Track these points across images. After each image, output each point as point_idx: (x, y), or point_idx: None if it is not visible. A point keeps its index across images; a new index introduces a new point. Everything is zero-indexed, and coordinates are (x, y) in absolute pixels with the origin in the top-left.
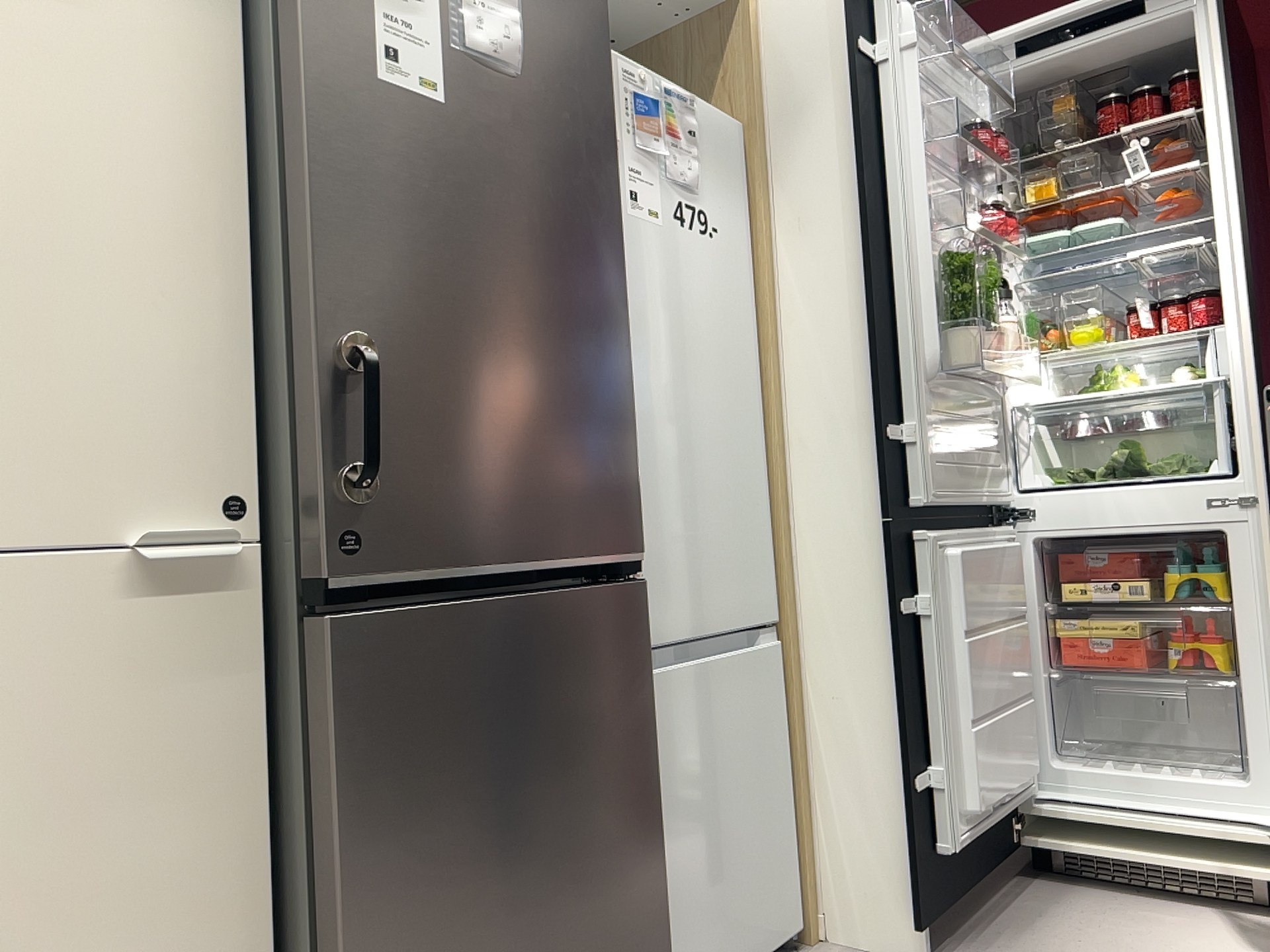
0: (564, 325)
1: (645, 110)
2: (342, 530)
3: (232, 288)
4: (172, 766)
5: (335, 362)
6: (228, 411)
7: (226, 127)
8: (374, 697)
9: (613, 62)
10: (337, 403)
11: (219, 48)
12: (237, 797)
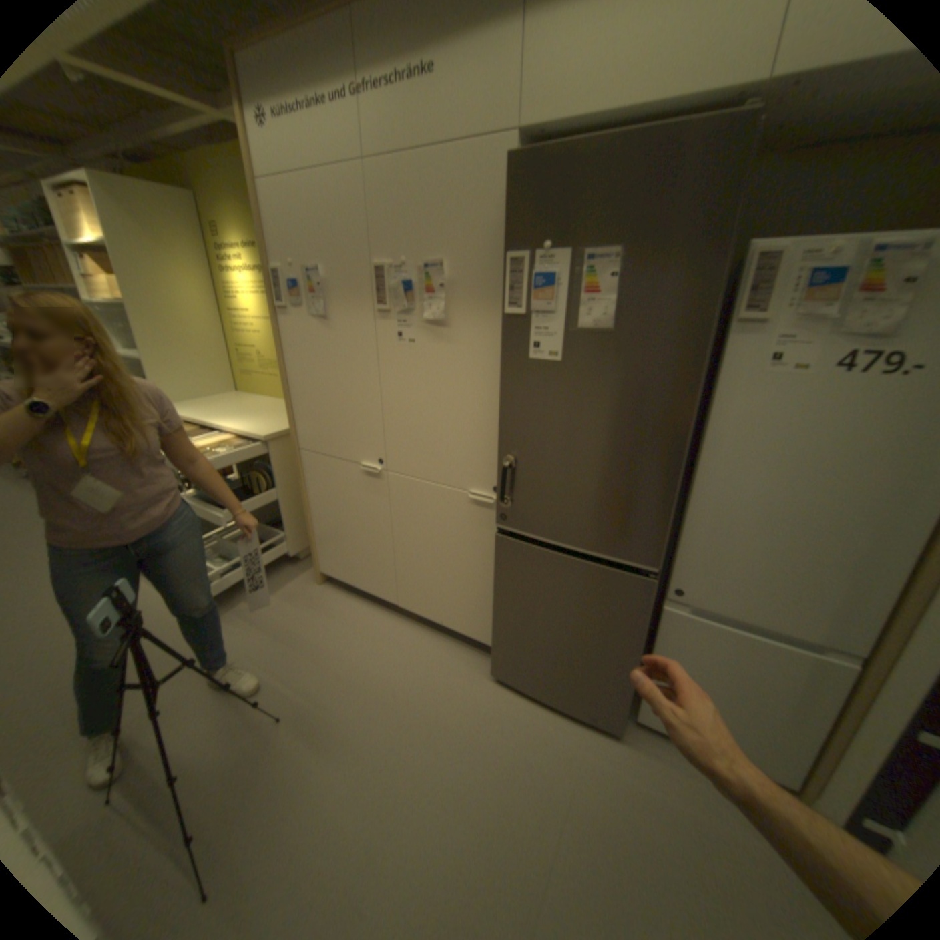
0: (621, 457)
1: (822, 279)
2: (503, 512)
3: (500, 425)
4: (478, 543)
5: (505, 462)
6: (497, 461)
7: (502, 370)
8: (508, 559)
9: (787, 250)
10: (504, 475)
11: (502, 341)
12: (493, 557)
